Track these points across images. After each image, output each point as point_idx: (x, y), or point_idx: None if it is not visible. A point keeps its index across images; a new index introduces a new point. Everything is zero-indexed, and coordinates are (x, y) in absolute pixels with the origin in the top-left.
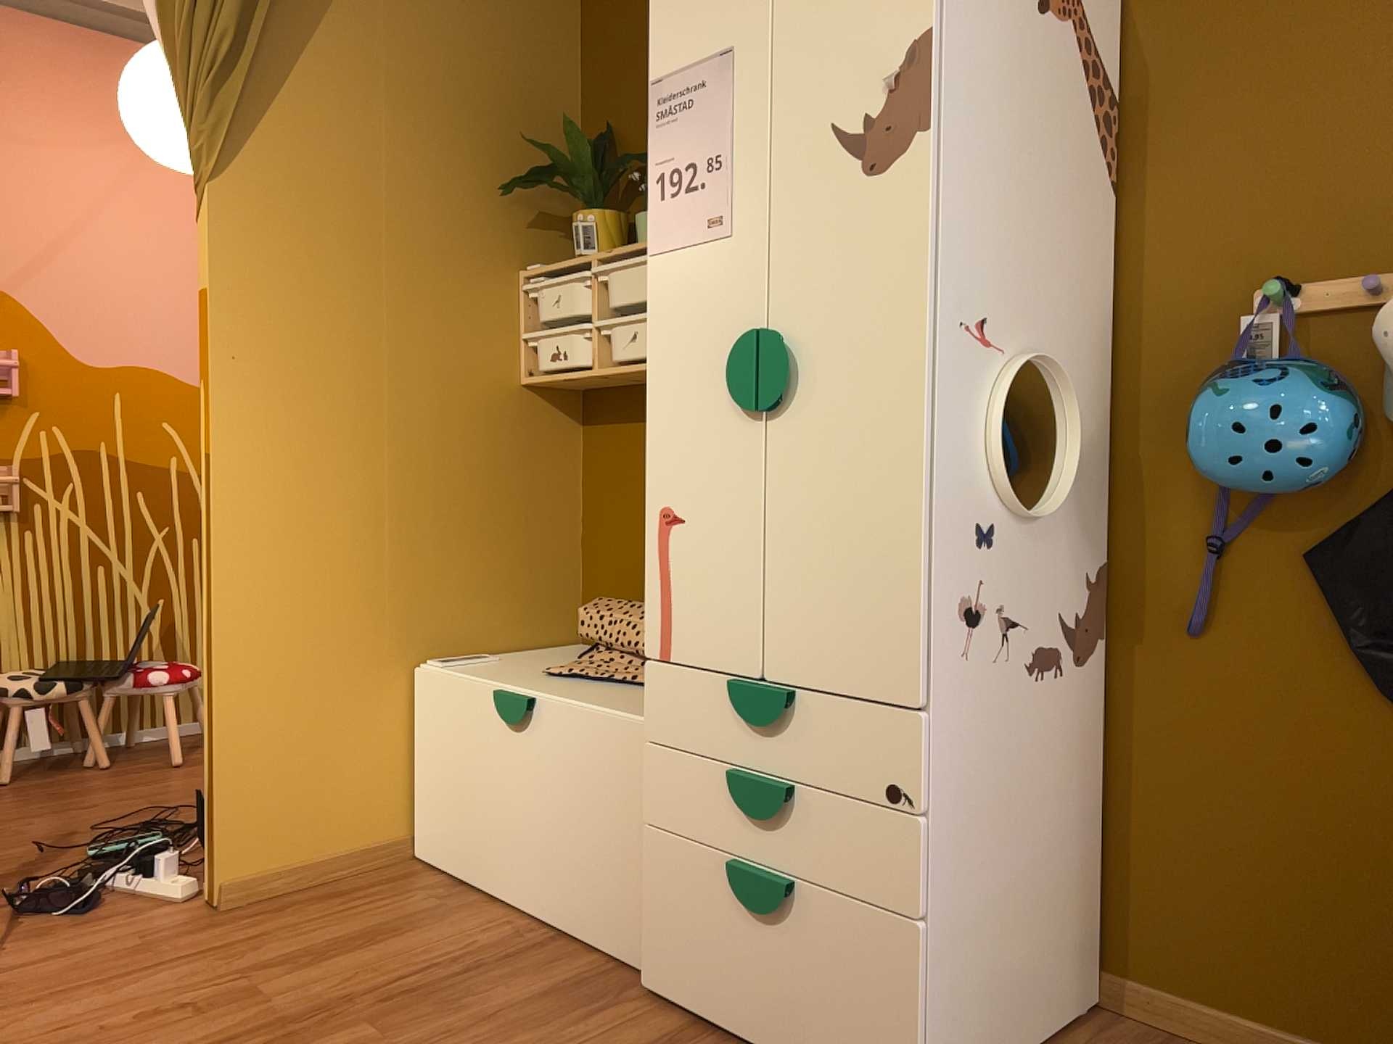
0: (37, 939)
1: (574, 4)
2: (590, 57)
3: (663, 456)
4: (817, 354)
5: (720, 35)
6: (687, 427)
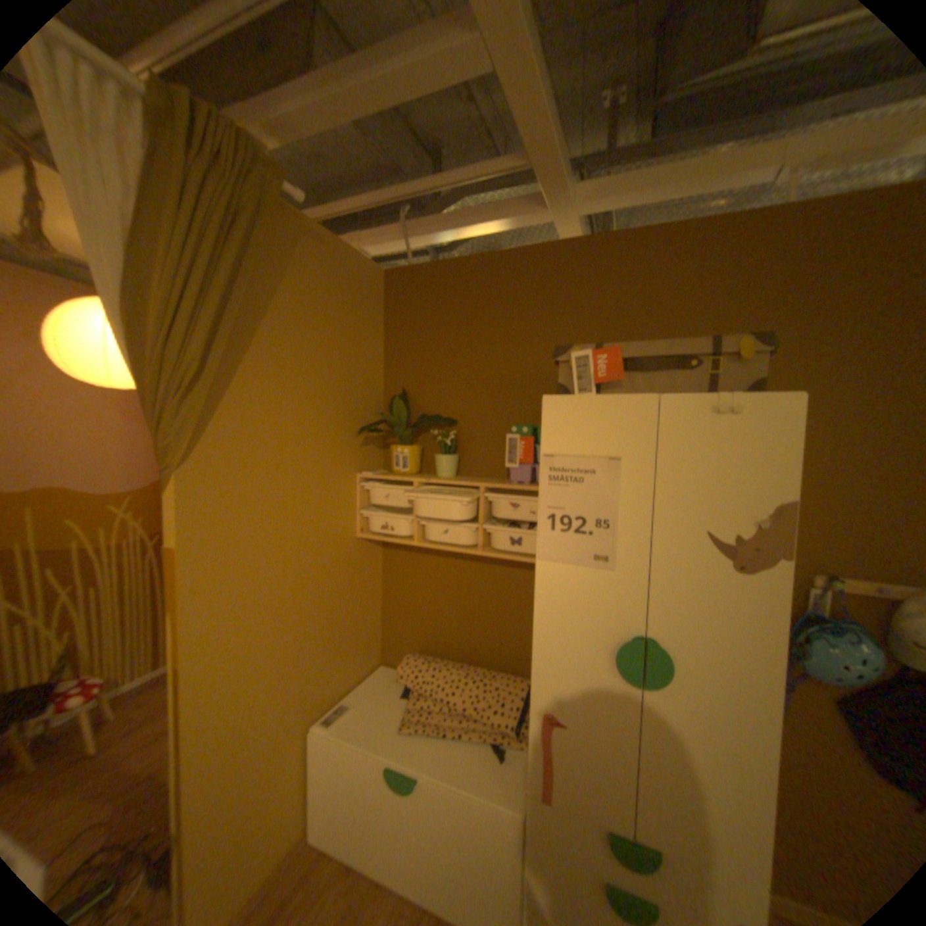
0: None
1: (380, 315)
2: (390, 346)
3: (548, 685)
4: (690, 665)
5: (609, 444)
6: (571, 674)
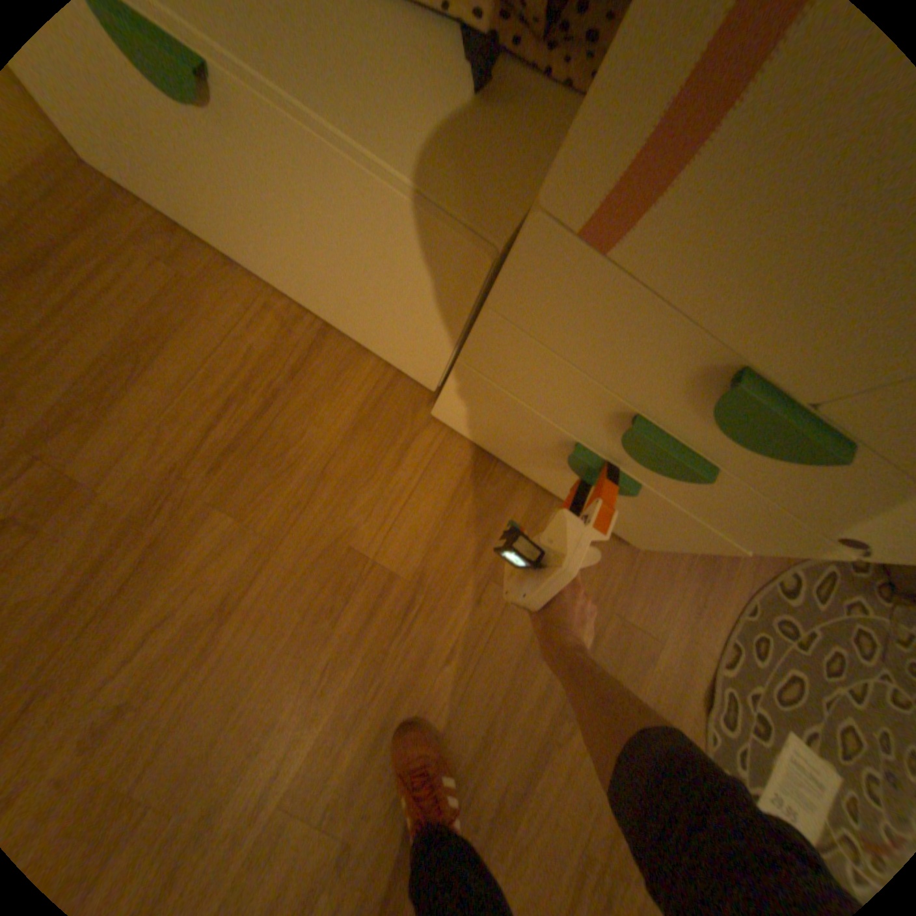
0: None
1: None
2: None
3: None
4: None
5: None
6: None
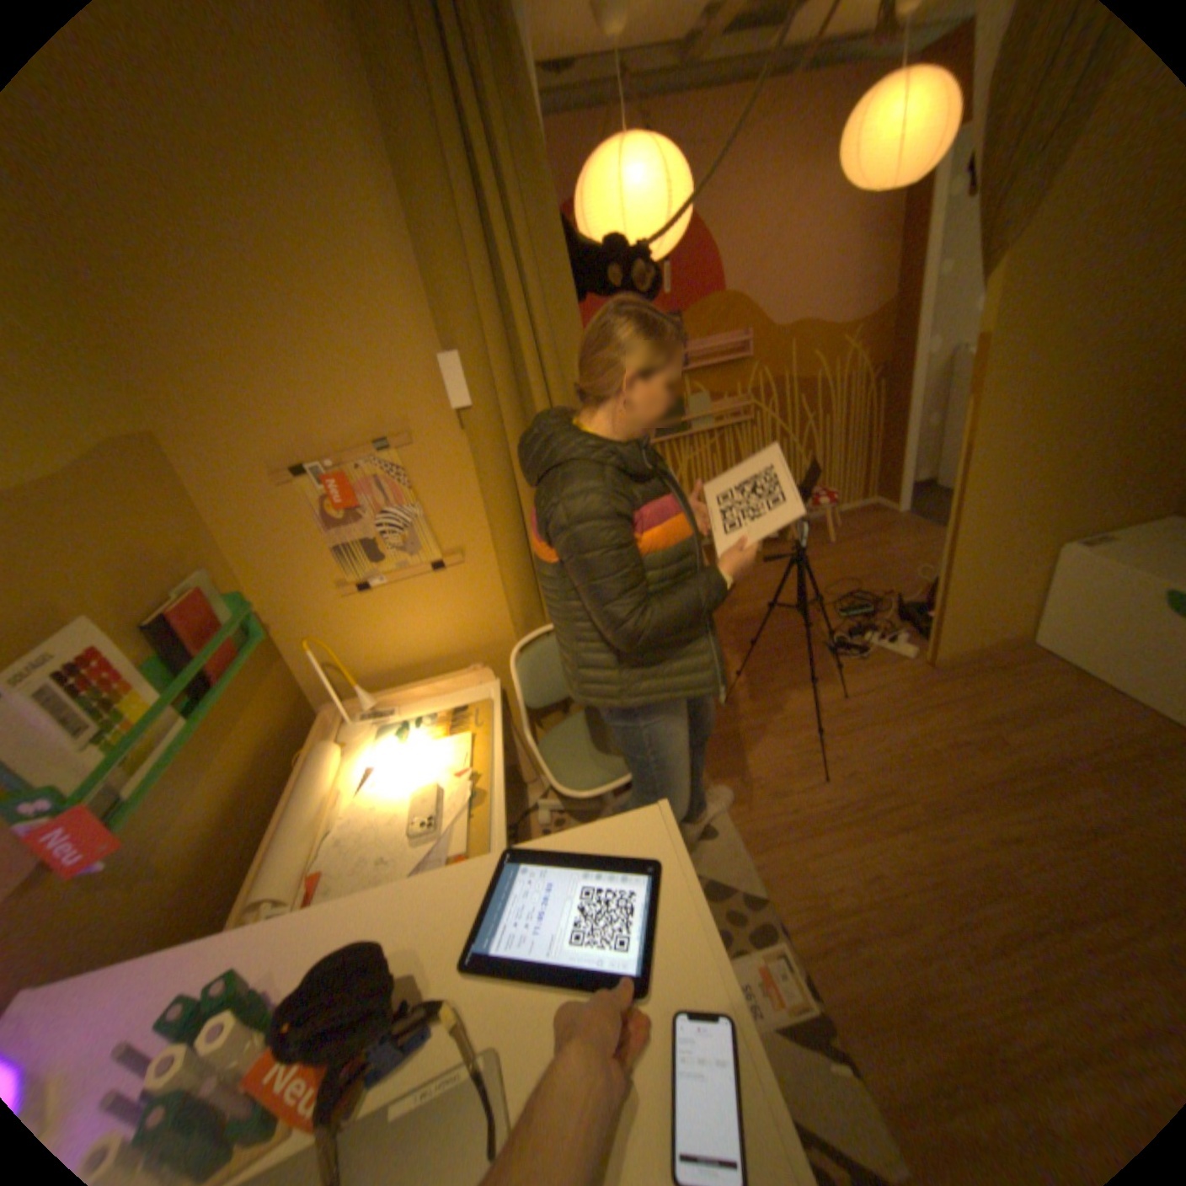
0: (857, 675)
1: None
2: None
3: None
4: None
5: None
6: None
